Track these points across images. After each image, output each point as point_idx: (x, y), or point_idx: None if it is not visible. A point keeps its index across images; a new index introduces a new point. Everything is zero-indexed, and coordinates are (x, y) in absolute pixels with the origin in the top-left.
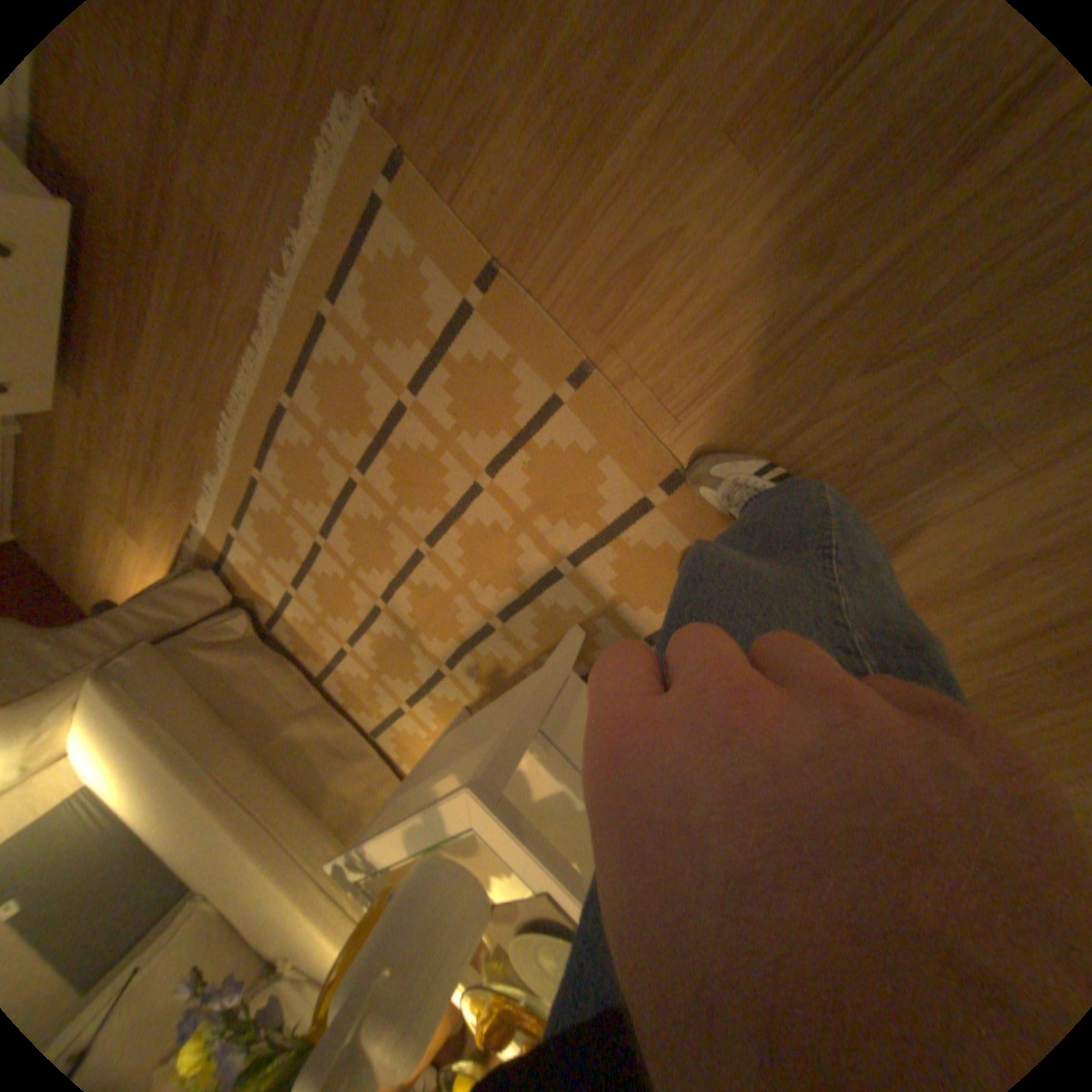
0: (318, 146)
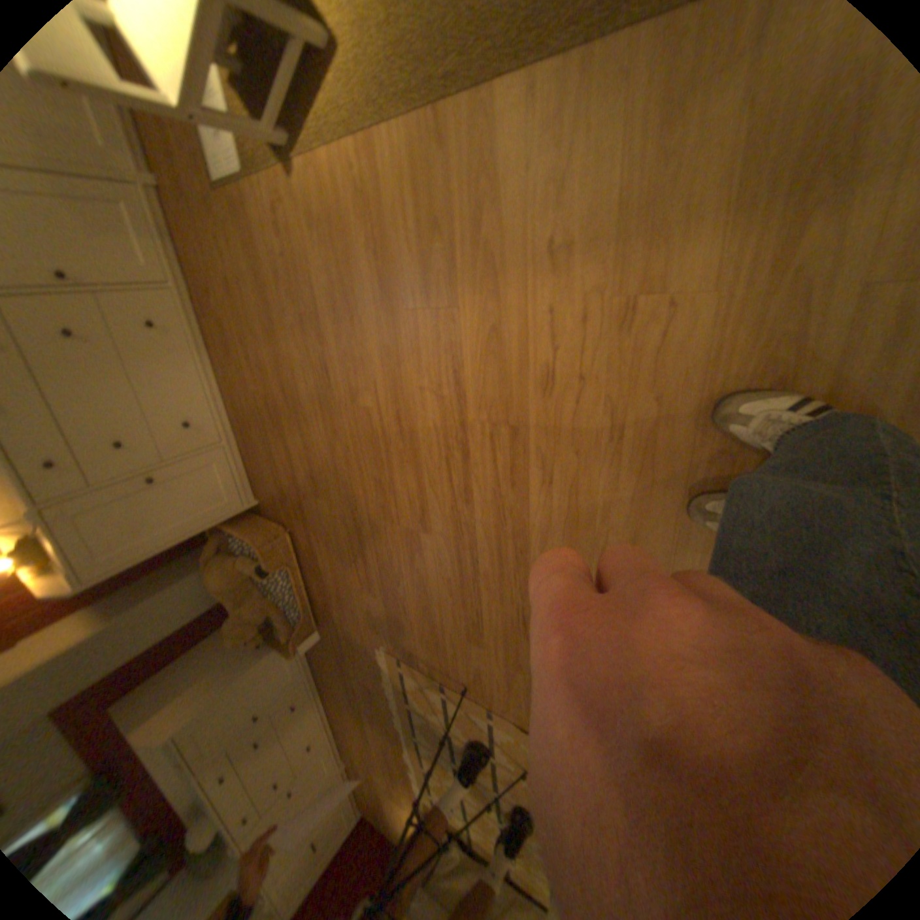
0: (374, 662)
